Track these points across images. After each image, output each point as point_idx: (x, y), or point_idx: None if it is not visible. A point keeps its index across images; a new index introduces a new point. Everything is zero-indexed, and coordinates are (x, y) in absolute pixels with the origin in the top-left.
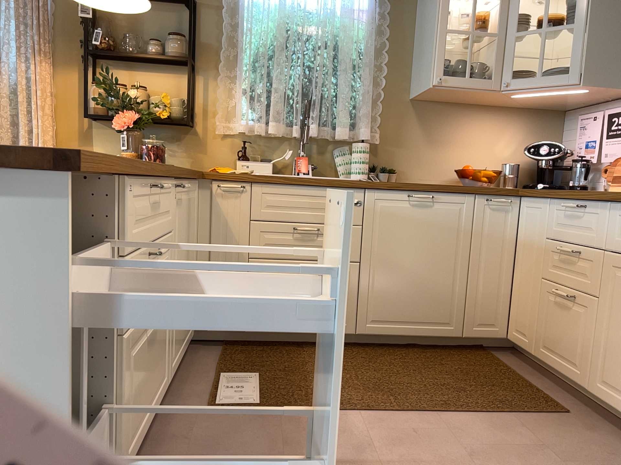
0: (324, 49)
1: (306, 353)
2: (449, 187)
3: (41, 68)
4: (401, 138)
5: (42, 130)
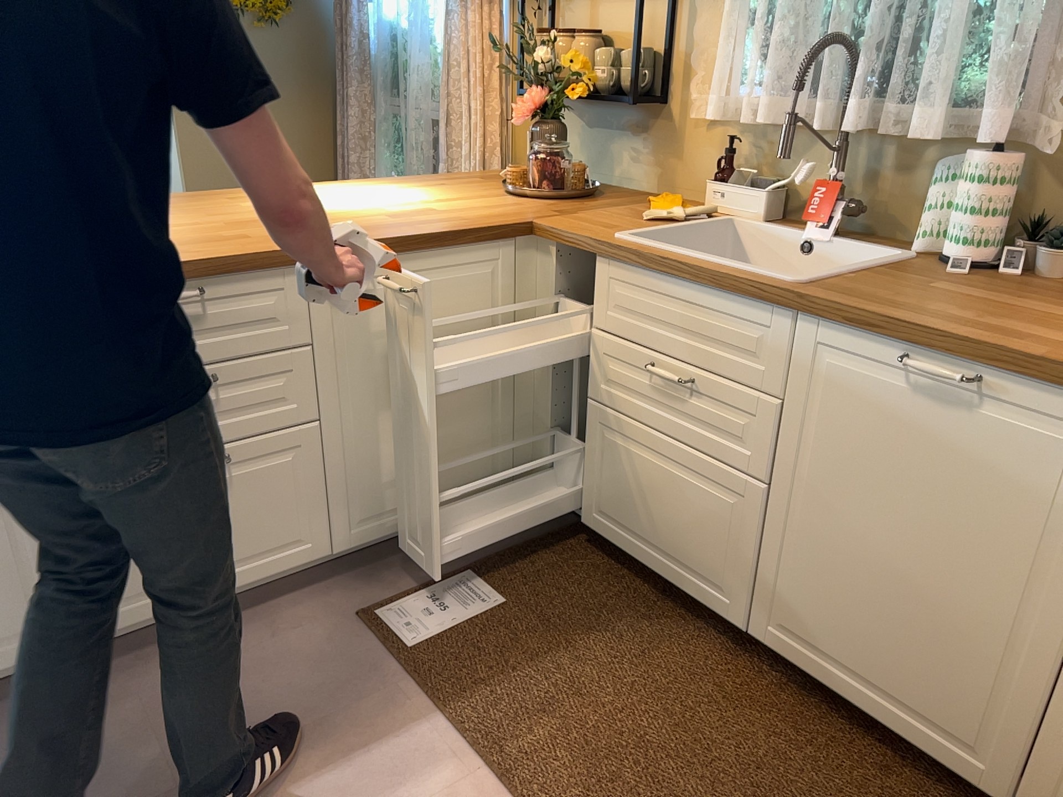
0: None
1: (649, 610)
2: (1036, 367)
3: (477, 17)
4: None
5: (477, 117)
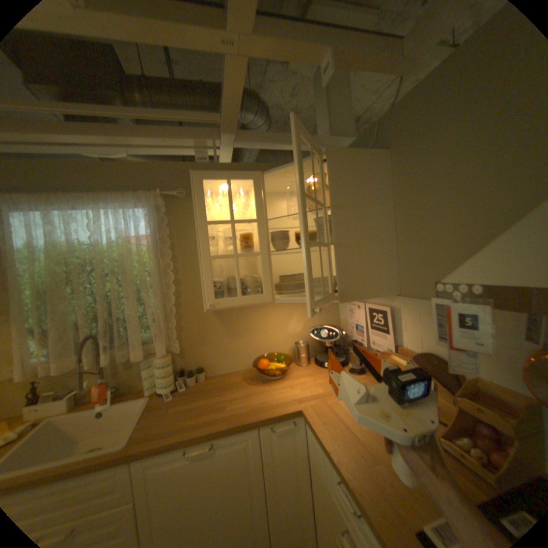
0: (106, 279)
1: None
2: (227, 431)
3: None
4: (204, 338)
5: None
